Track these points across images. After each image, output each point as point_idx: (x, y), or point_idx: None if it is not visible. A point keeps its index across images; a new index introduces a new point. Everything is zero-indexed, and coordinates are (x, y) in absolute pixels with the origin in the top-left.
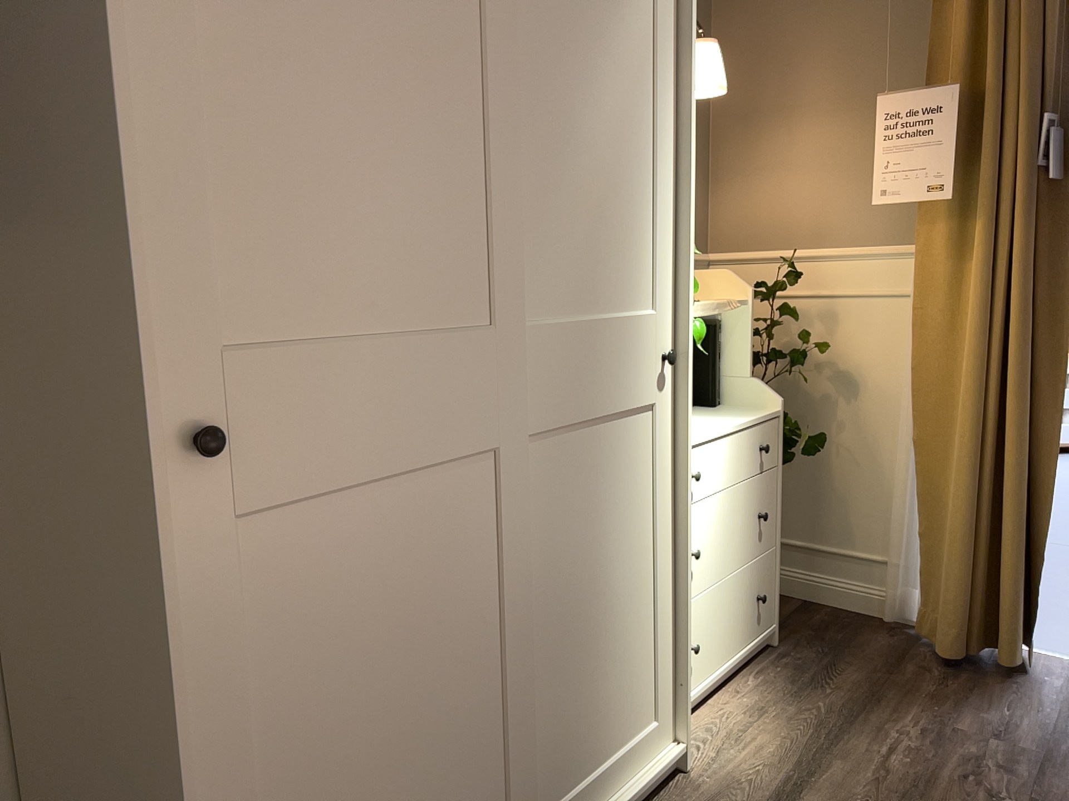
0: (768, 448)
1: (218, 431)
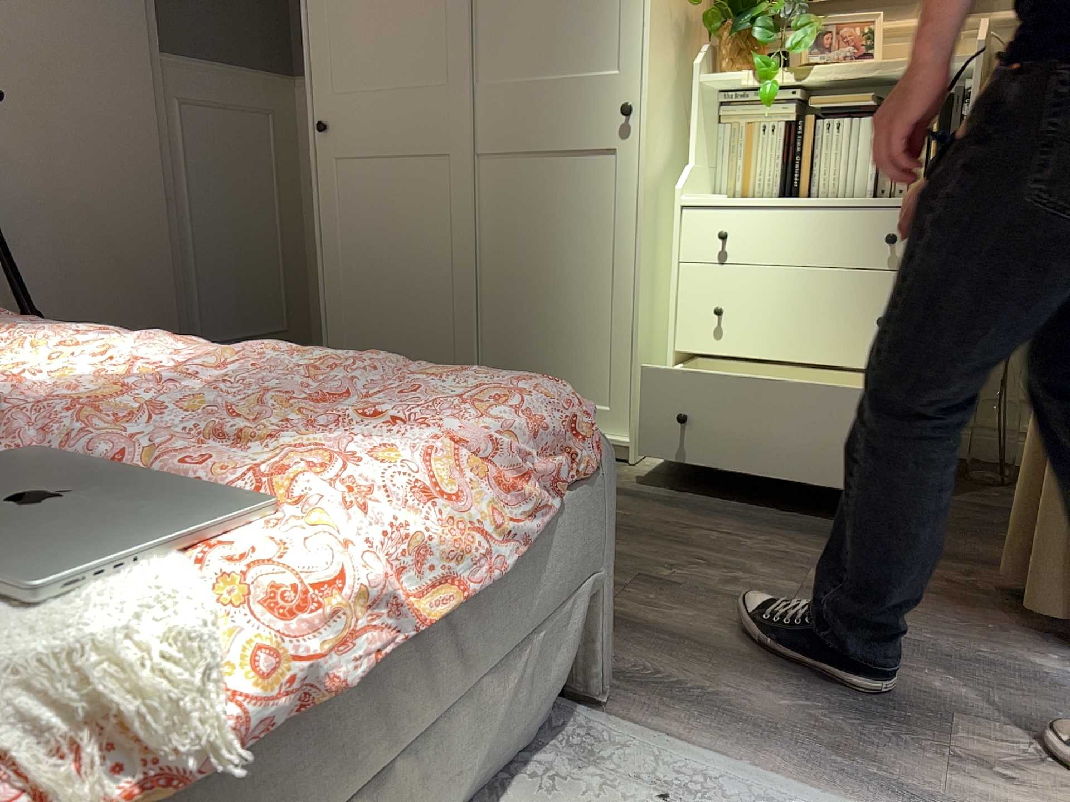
0: (894, 239)
1: (326, 126)
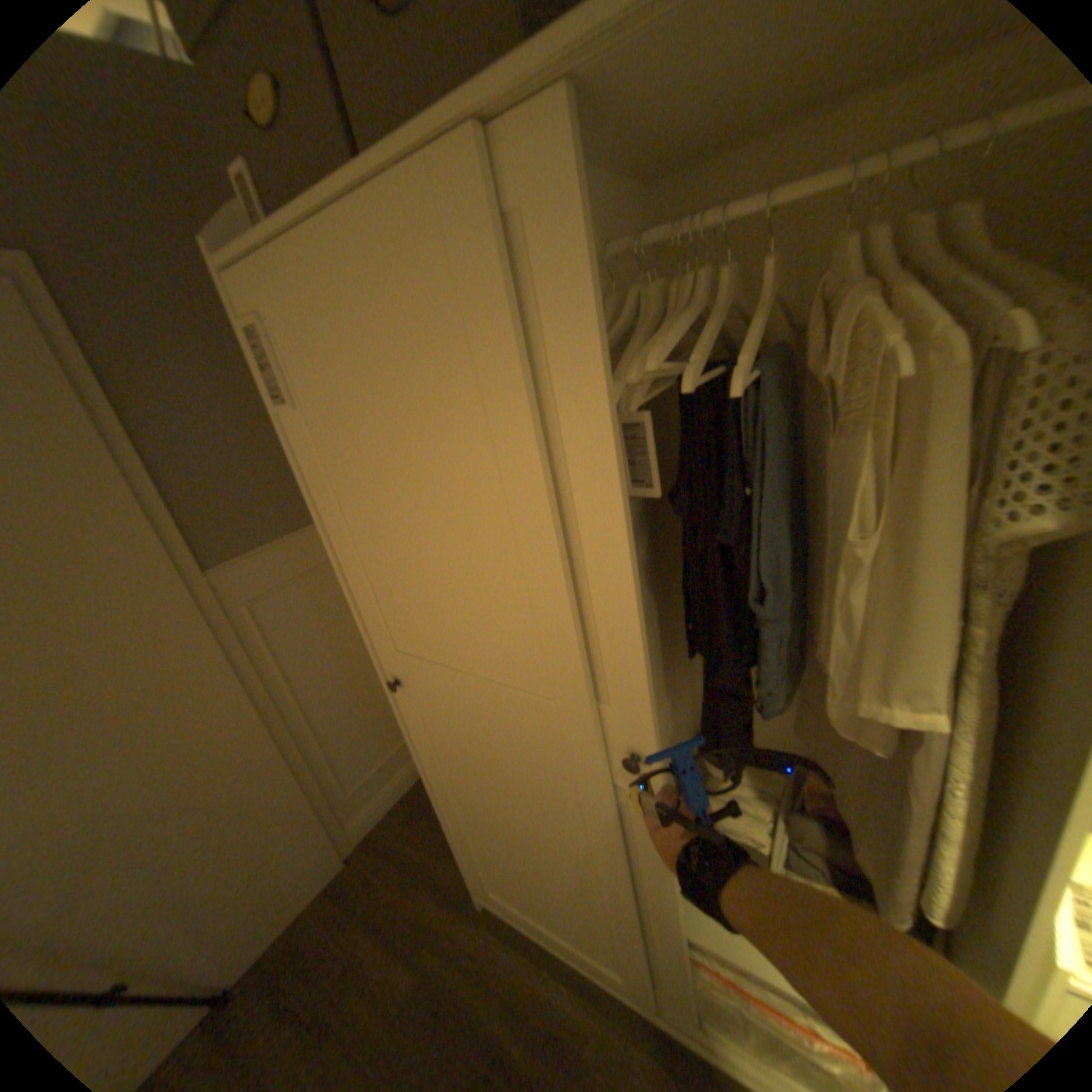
0: None
1: (390, 686)
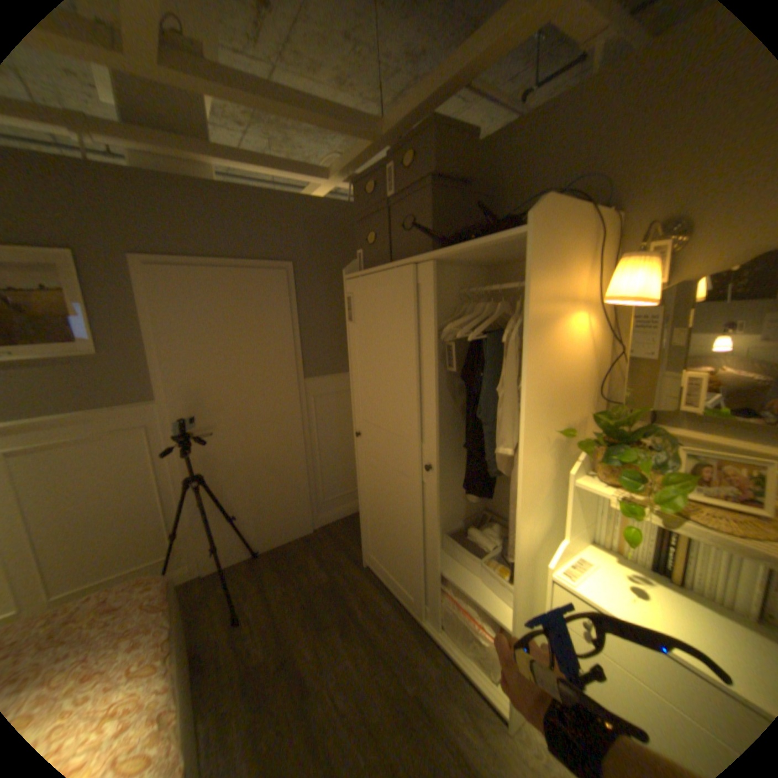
0: None
1: (357, 435)
